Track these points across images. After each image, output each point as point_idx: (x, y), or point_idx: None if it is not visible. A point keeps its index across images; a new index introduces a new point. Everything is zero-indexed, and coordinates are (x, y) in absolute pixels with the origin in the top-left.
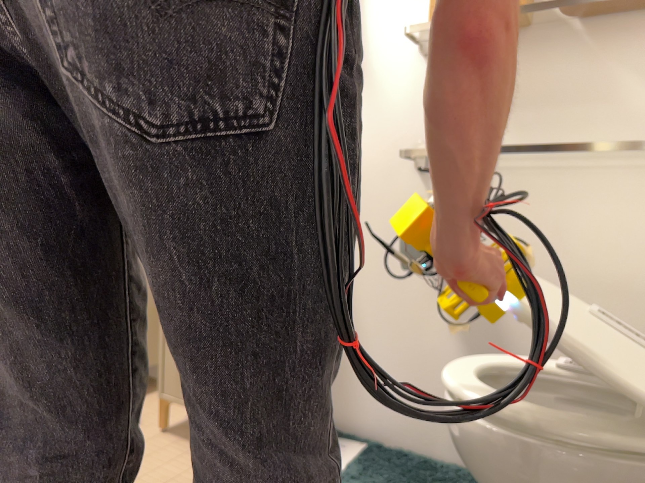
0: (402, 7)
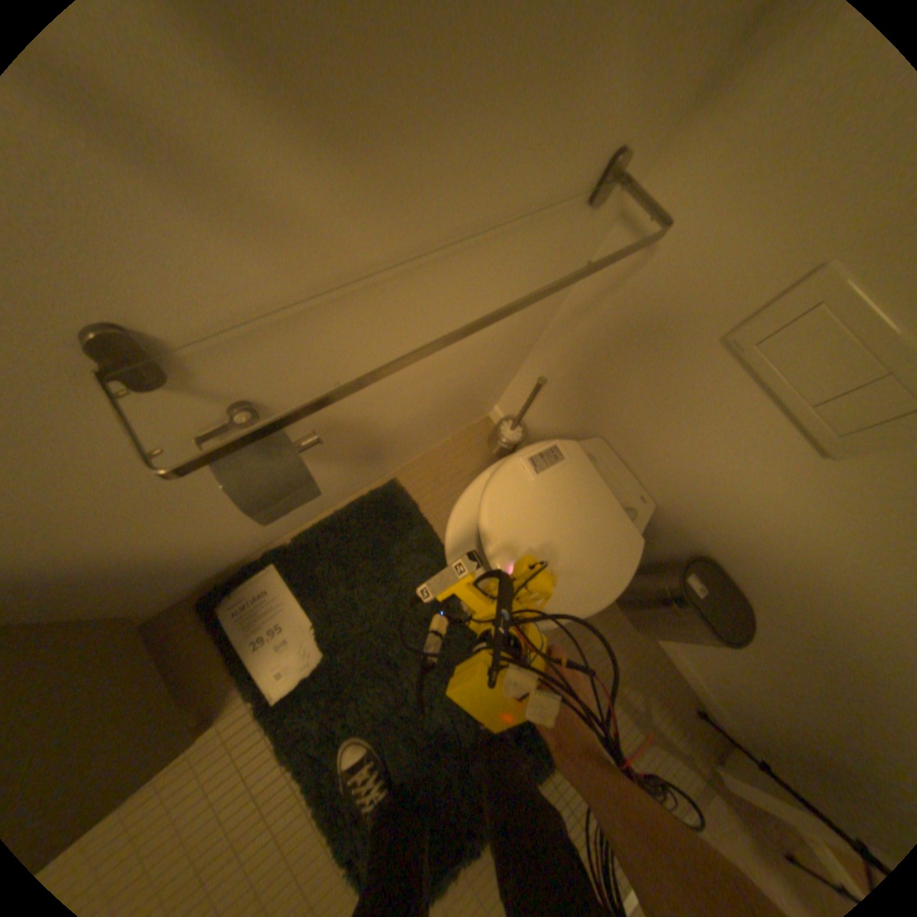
0: None
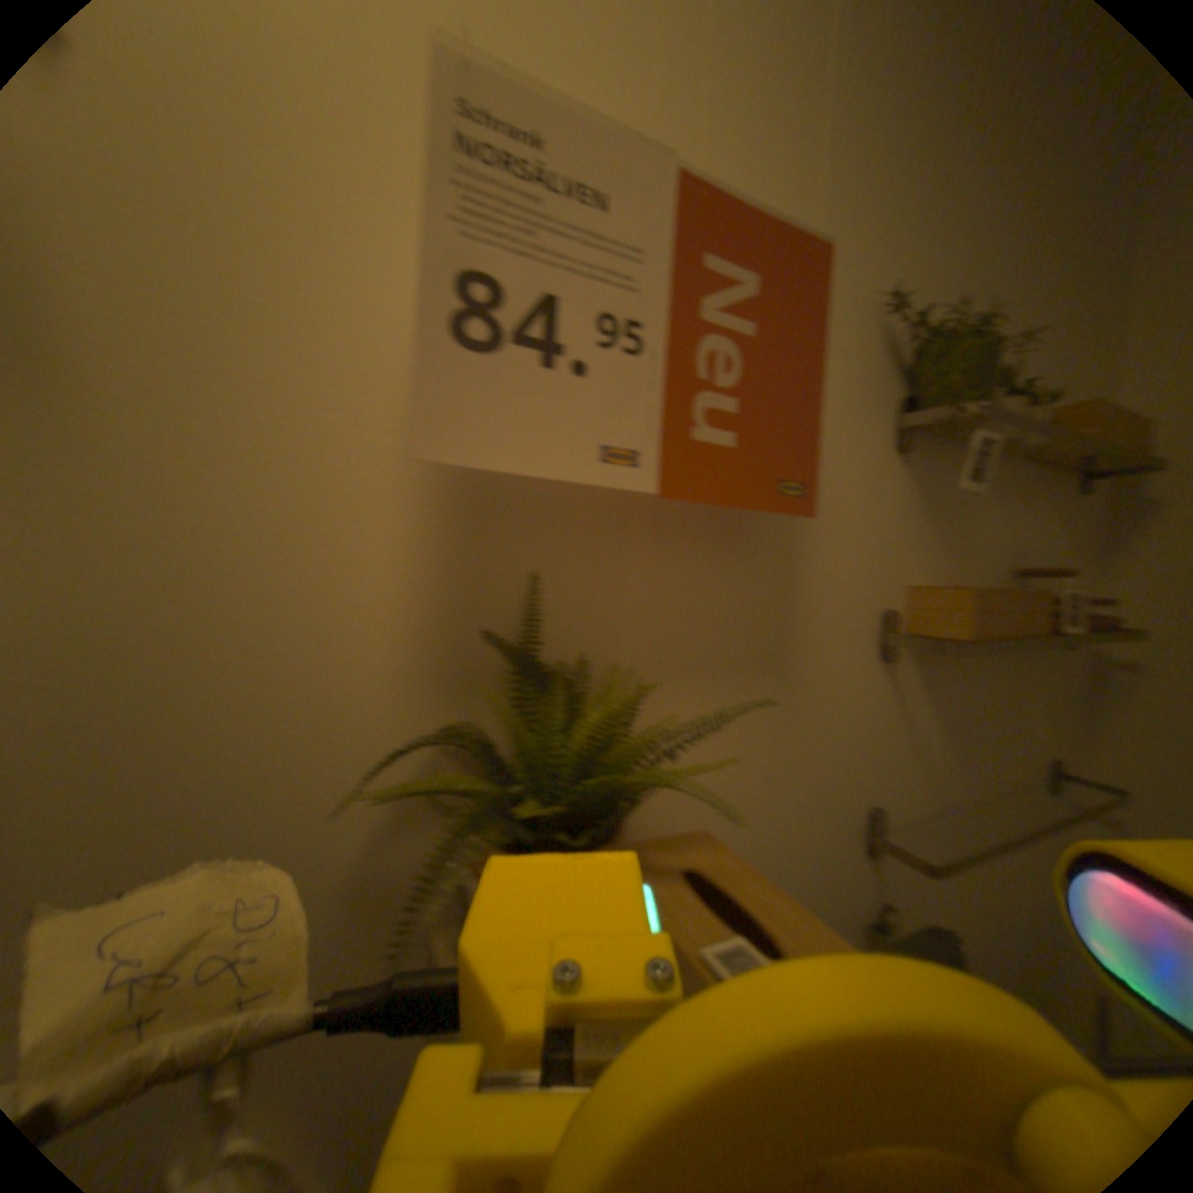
0: (869, 562)
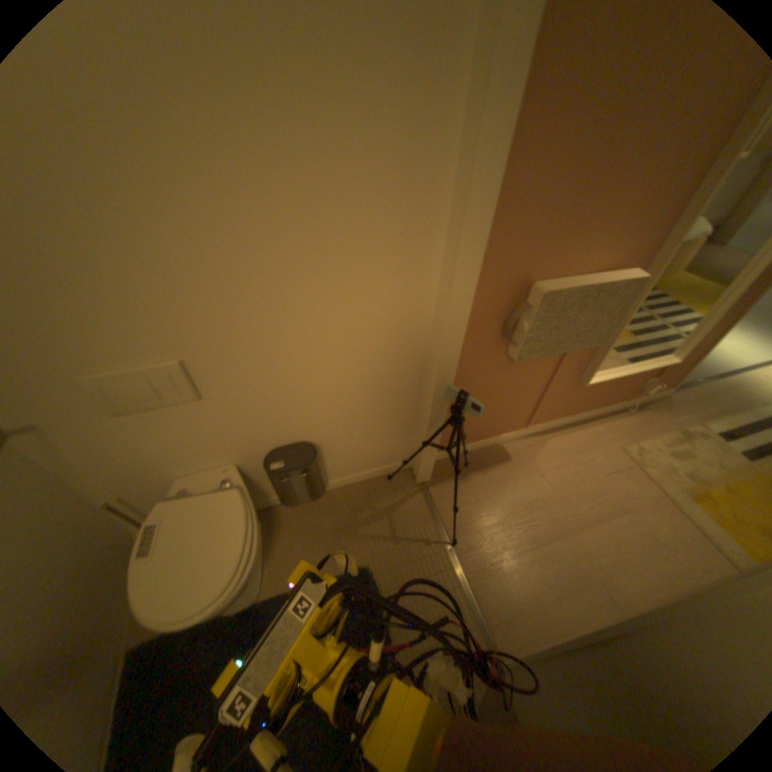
0: None
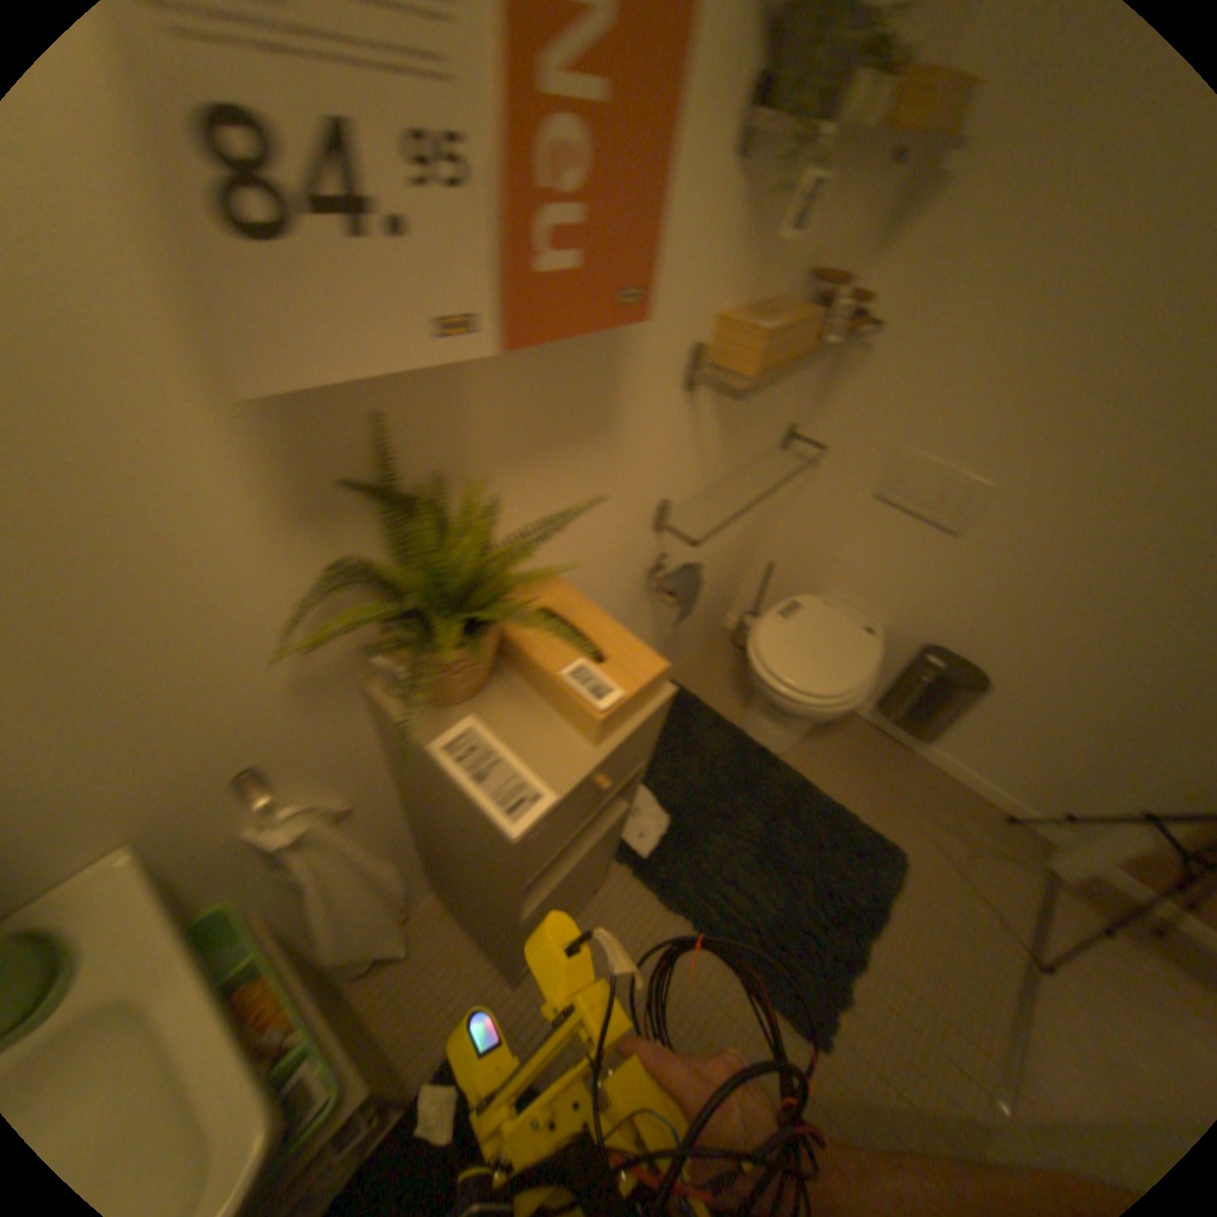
0: (689, 301)
